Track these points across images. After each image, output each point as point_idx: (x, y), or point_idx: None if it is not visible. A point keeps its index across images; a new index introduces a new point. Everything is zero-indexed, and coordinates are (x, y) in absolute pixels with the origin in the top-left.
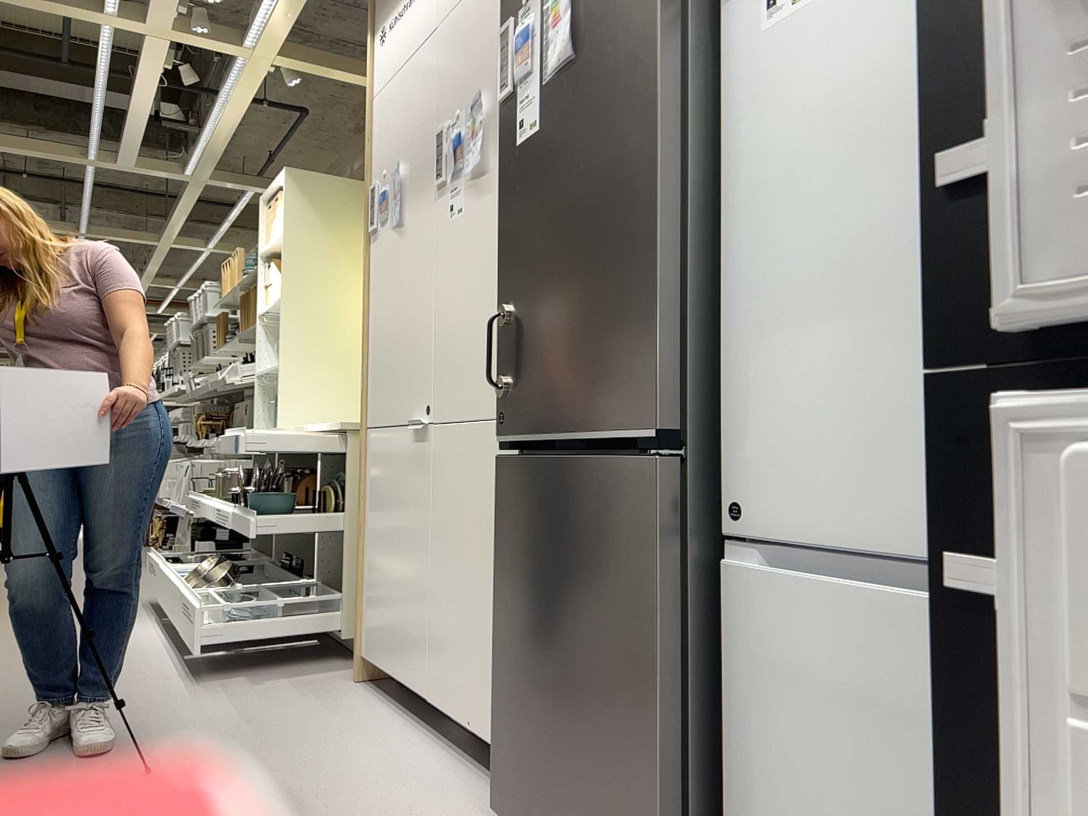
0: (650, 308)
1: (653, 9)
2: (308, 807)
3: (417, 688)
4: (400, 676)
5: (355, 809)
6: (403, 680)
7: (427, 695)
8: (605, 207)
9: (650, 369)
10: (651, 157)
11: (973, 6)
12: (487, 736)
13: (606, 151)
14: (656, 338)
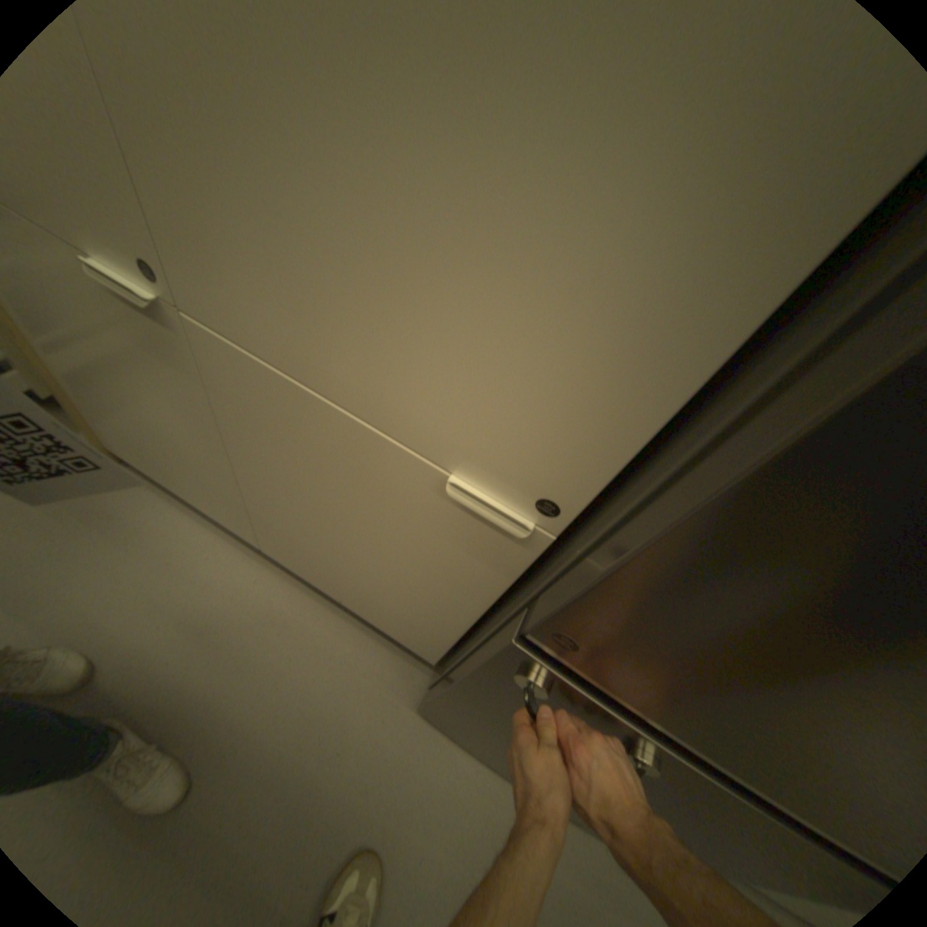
0: None
1: None
2: (231, 766)
3: (239, 533)
4: (200, 507)
5: (282, 745)
6: (208, 513)
7: (260, 547)
8: None
9: None
10: None
11: None
12: (370, 621)
13: None
14: None
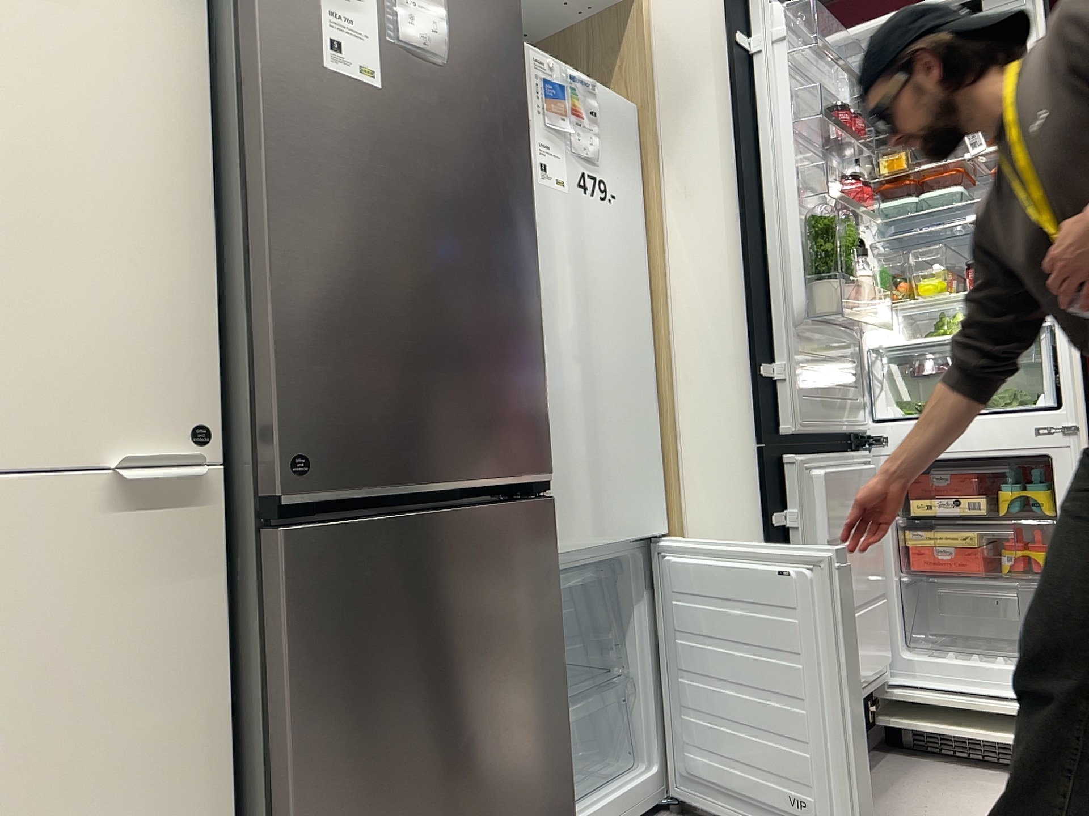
0: (537, 366)
1: (523, 109)
2: None
3: None
4: None
5: None
6: None
7: None
8: (489, 251)
9: (540, 418)
10: (530, 236)
11: (760, 311)
12: None
13: (486, 196)
14: (543, 393)
